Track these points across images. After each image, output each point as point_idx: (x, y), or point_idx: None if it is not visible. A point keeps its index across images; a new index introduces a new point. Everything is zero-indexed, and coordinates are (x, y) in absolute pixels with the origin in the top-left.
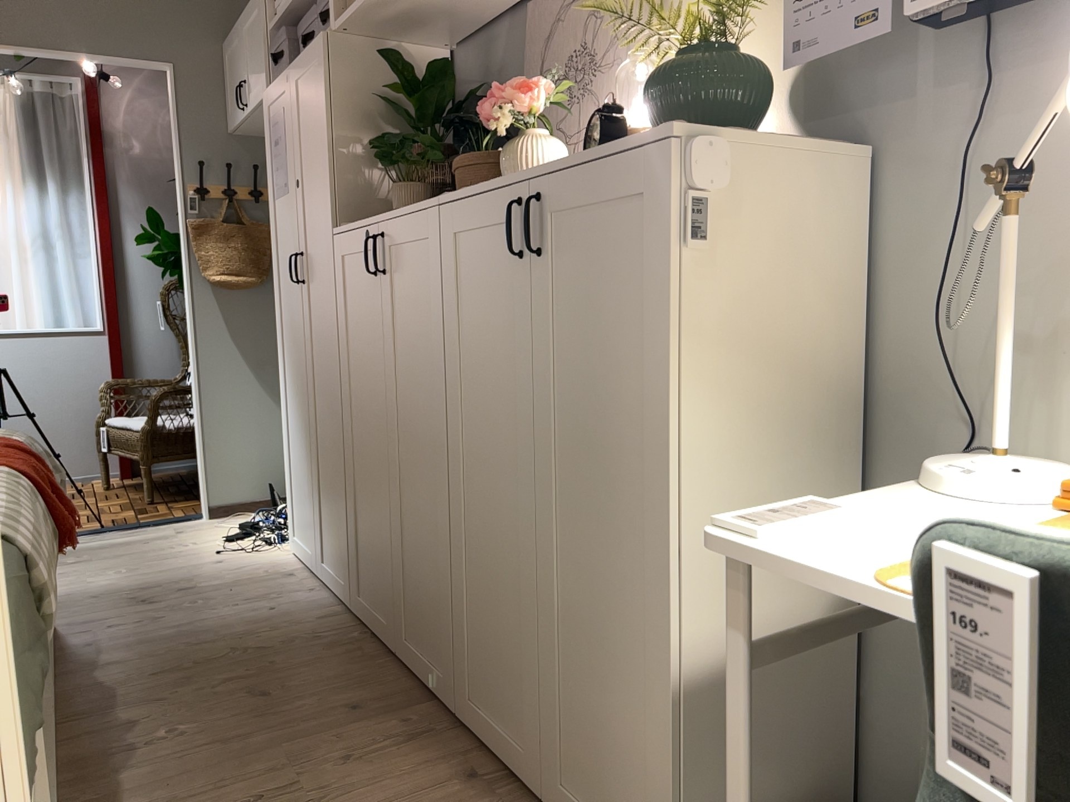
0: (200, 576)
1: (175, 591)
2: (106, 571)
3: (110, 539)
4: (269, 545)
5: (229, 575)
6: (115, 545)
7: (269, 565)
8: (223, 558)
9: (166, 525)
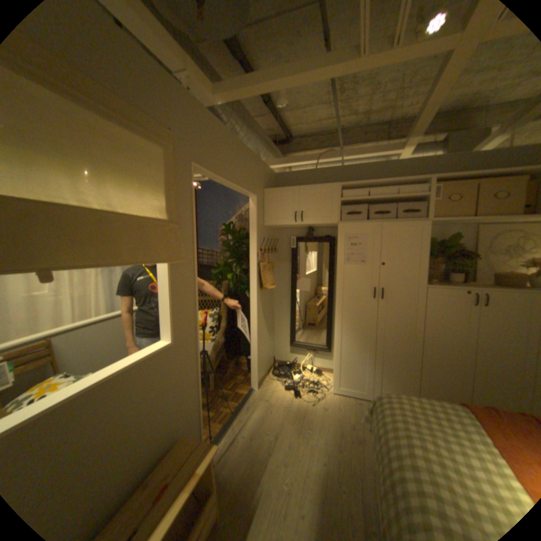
0: (339, 420)
1: (353, 432)
2: (302, 437)
3: (250, 419)
4: (316, 395)
5: (346, 415)
6: (261, 421)
7: (343, 404)
8: (320, 408)
9: (251, 401)
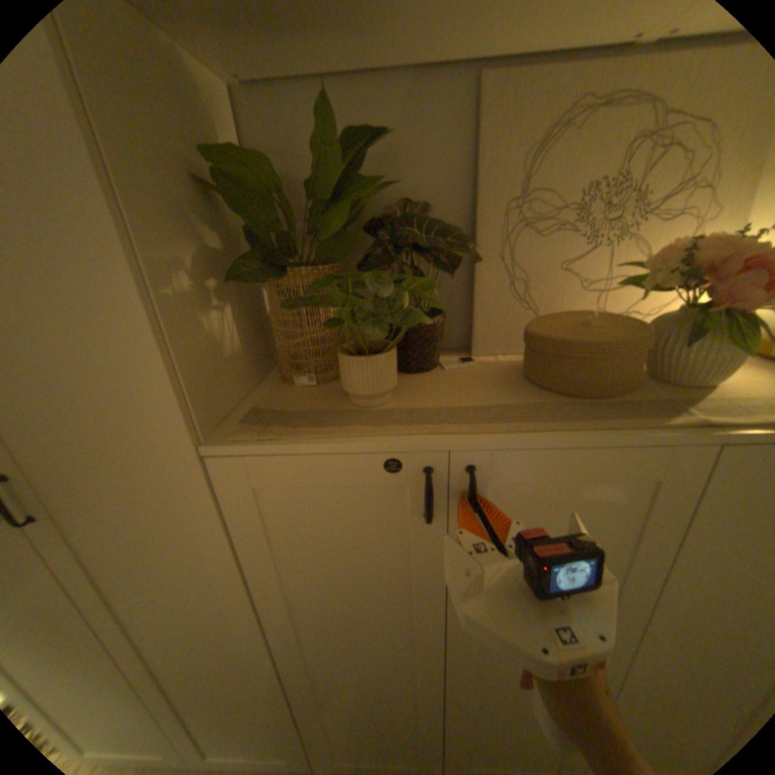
0: None
1: None
2: None
3: None
4: None
5: None
6: None
7: None
8: None
9: None
